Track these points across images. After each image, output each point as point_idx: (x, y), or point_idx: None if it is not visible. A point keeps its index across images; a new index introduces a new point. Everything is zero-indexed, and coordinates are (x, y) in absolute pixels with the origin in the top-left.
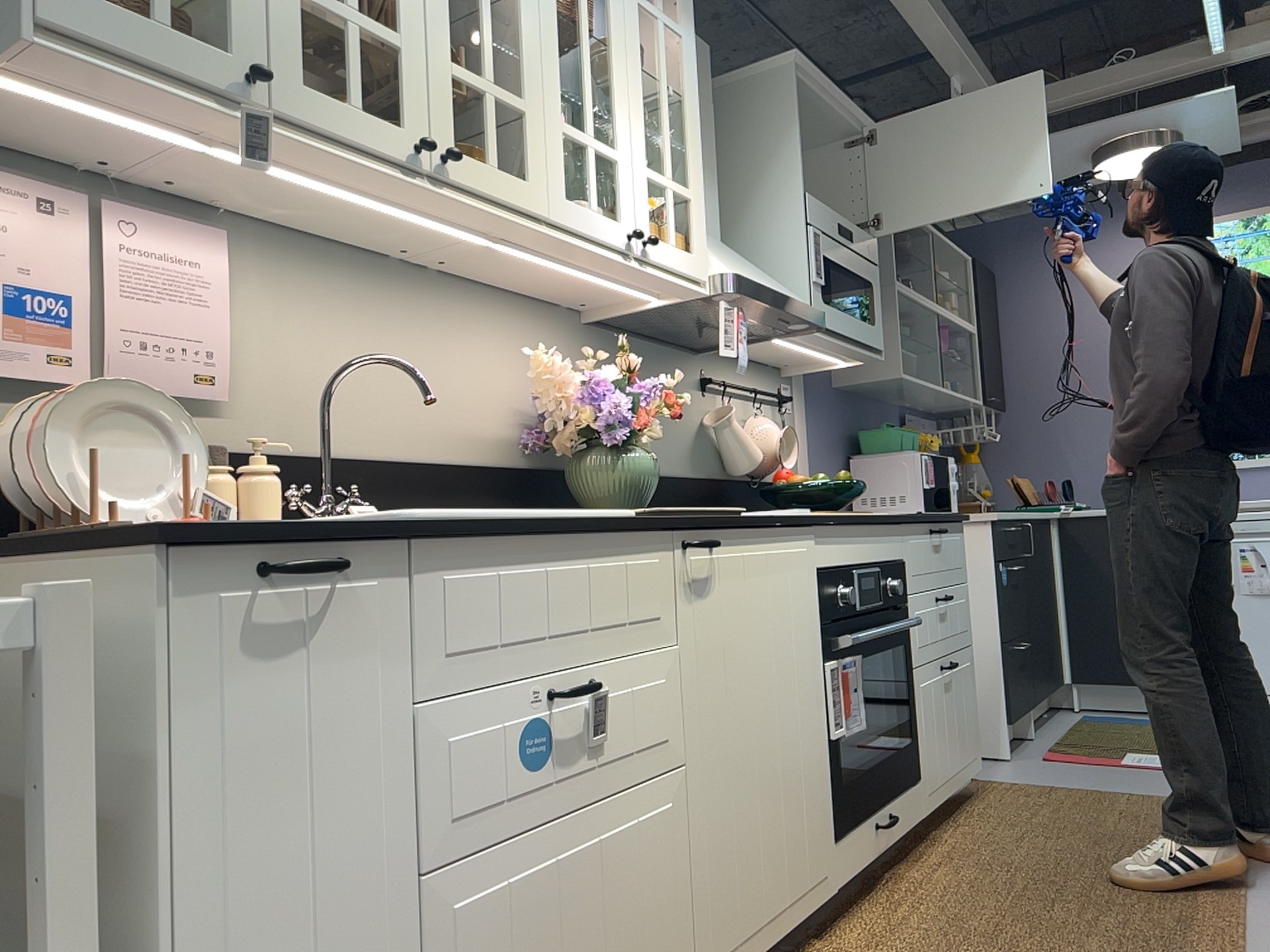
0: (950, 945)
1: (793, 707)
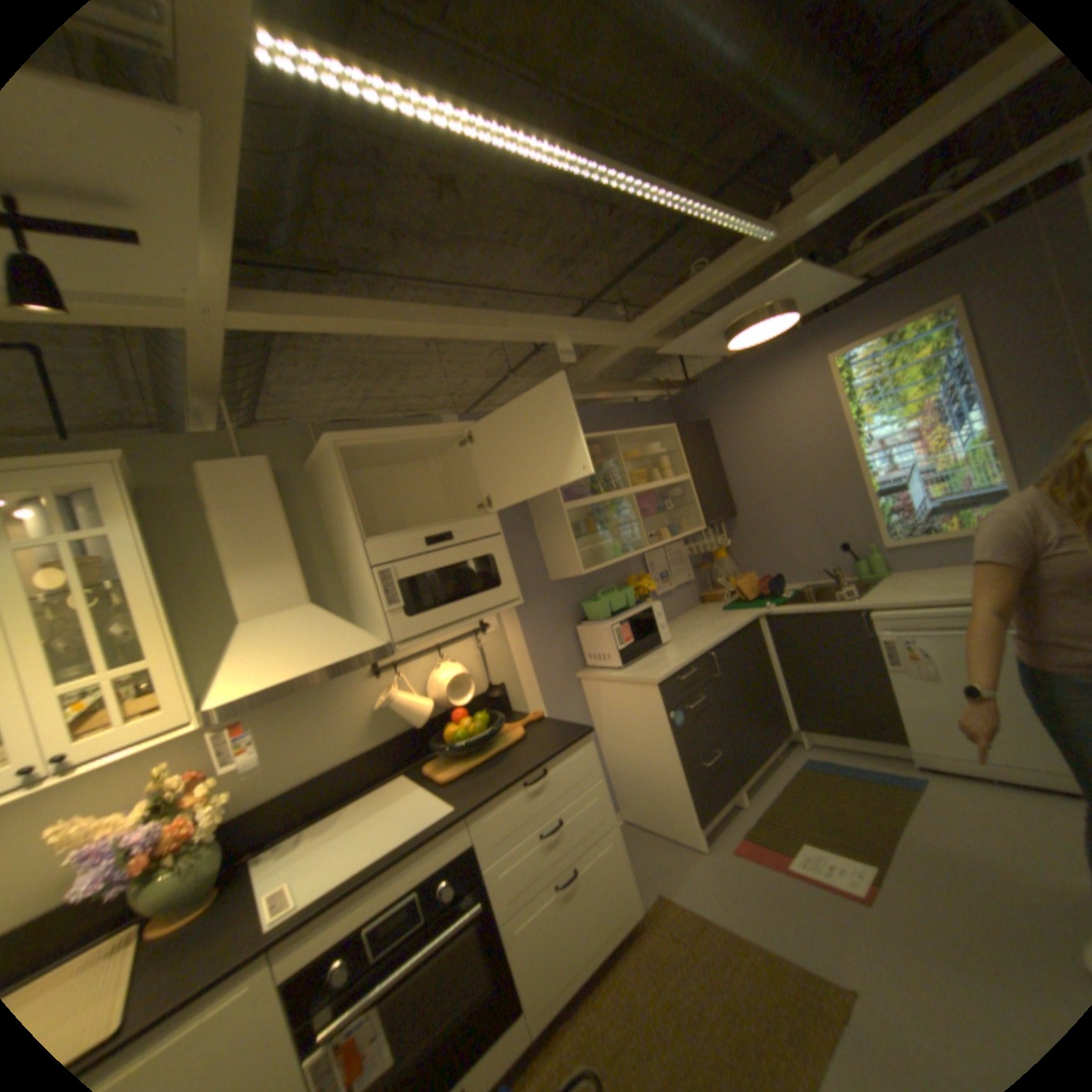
0: None
1: None
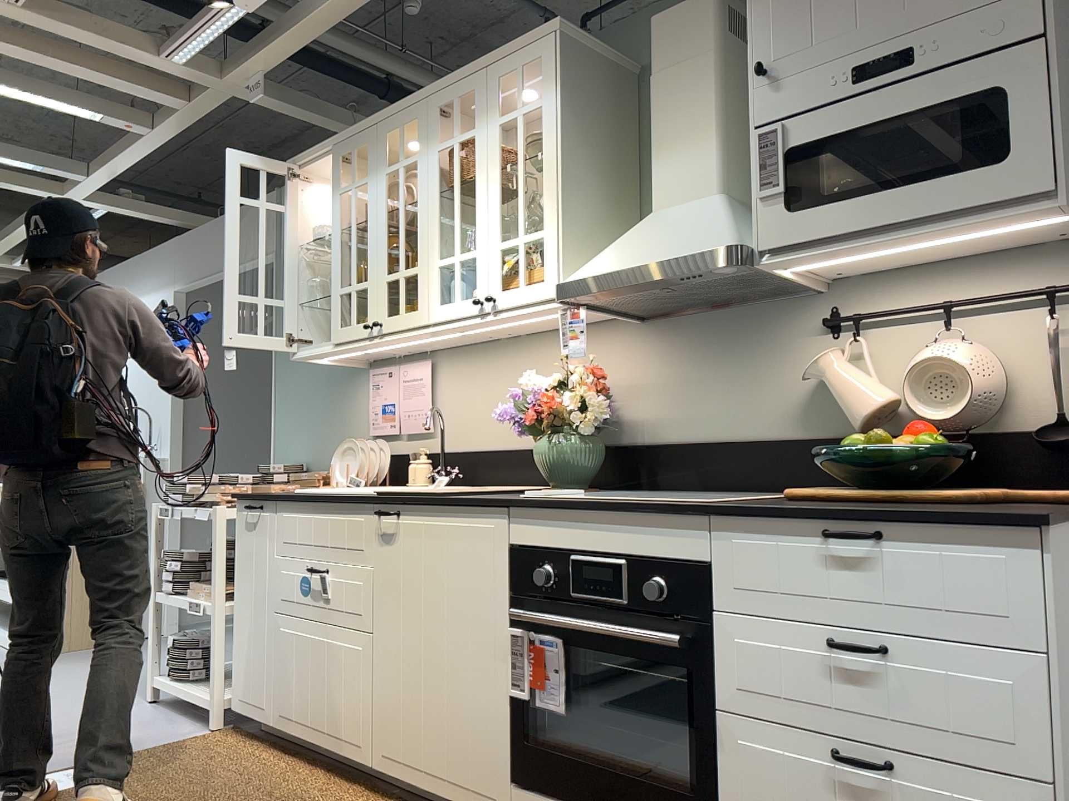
0: None
1: (462, 643)
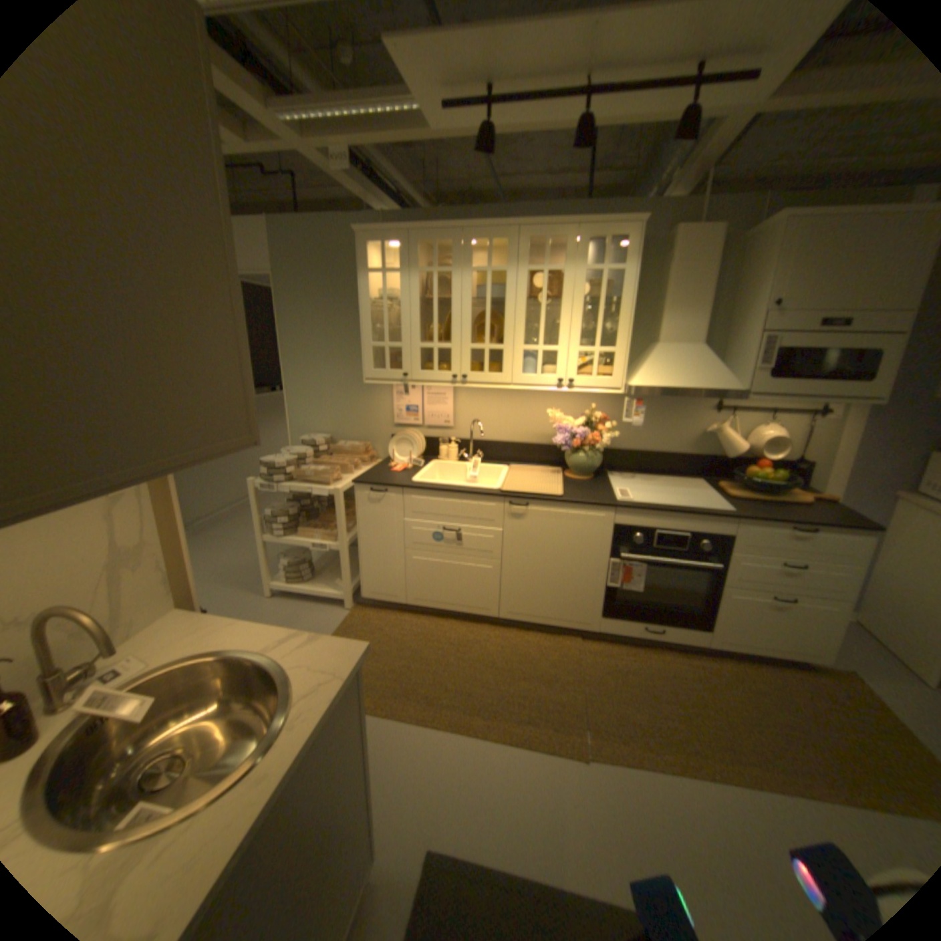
0: (609, 676)
1: (576, 567)
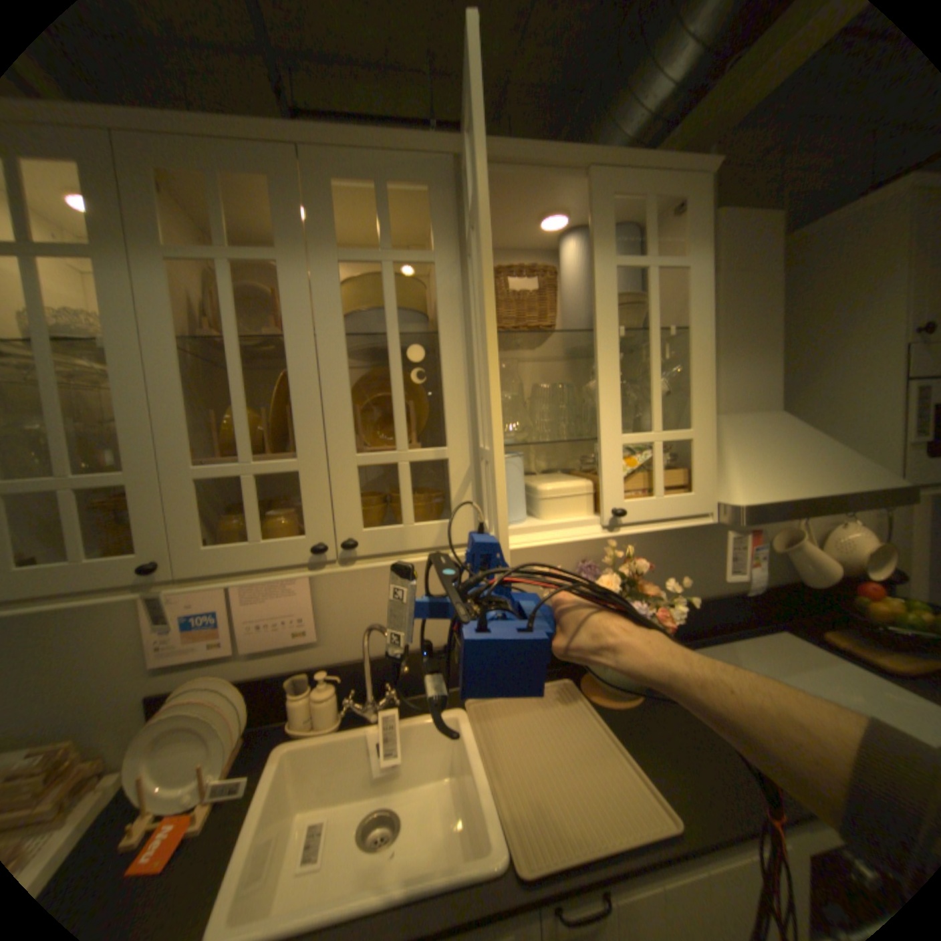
0: None
1: None
